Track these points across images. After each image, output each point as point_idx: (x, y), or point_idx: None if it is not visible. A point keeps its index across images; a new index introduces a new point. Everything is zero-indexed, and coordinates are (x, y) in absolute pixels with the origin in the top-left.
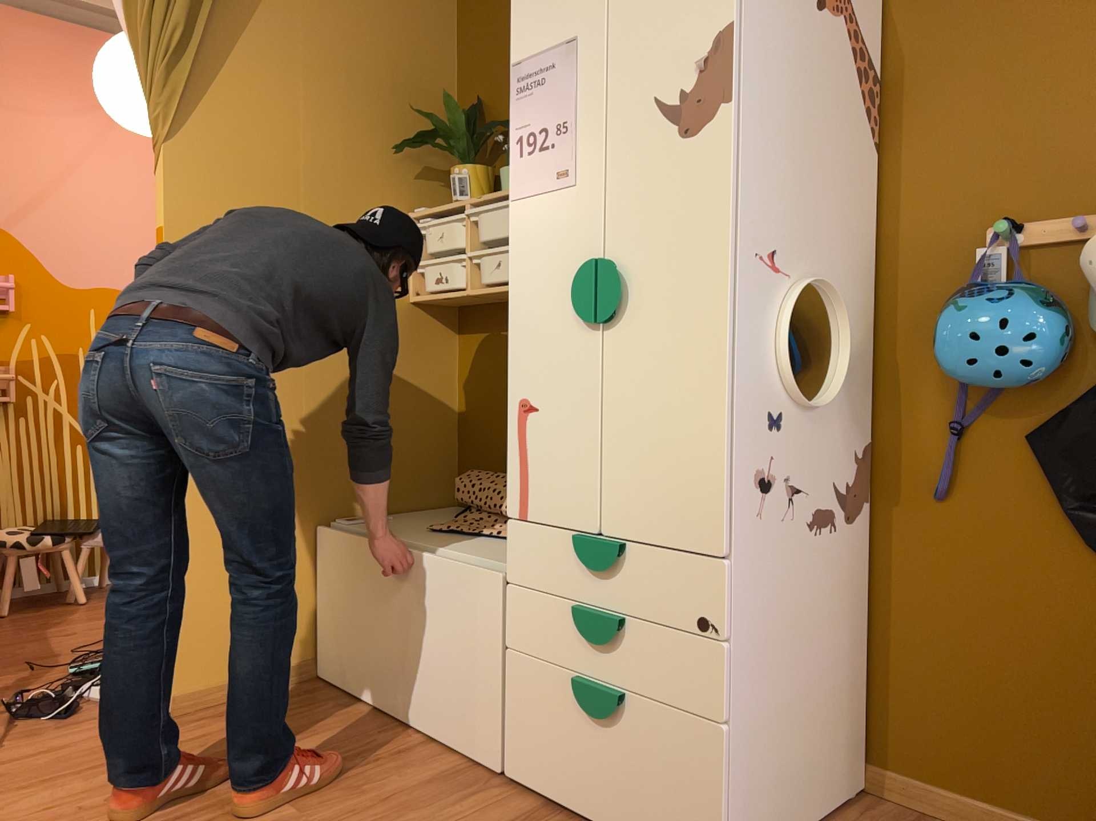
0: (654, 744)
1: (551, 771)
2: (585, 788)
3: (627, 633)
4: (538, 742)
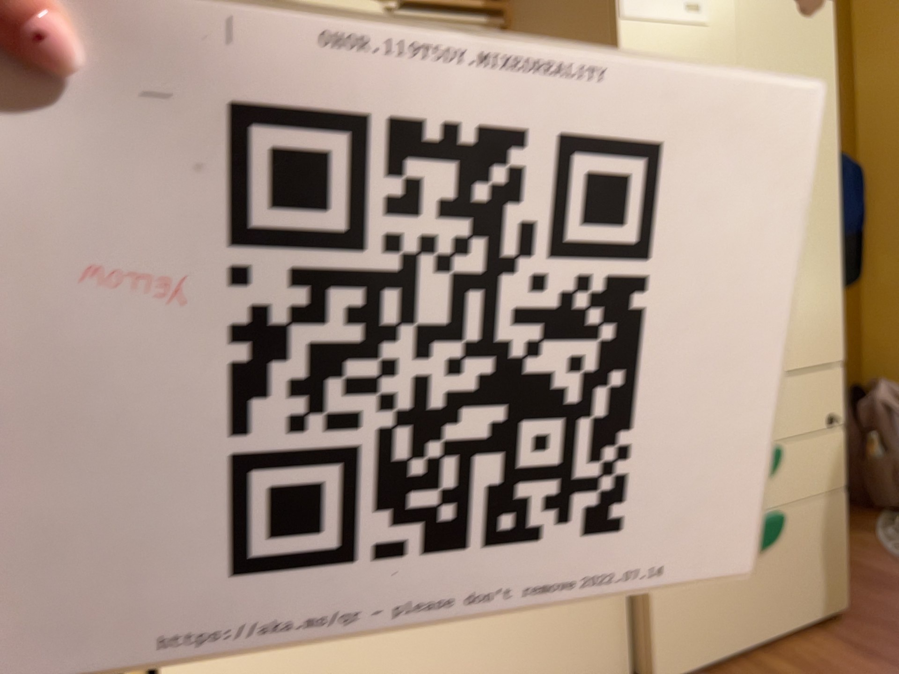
0: (804, 537)
1: (713, 636)
2: (749, 622)
3: (782, 456)
4: (698, 619)
